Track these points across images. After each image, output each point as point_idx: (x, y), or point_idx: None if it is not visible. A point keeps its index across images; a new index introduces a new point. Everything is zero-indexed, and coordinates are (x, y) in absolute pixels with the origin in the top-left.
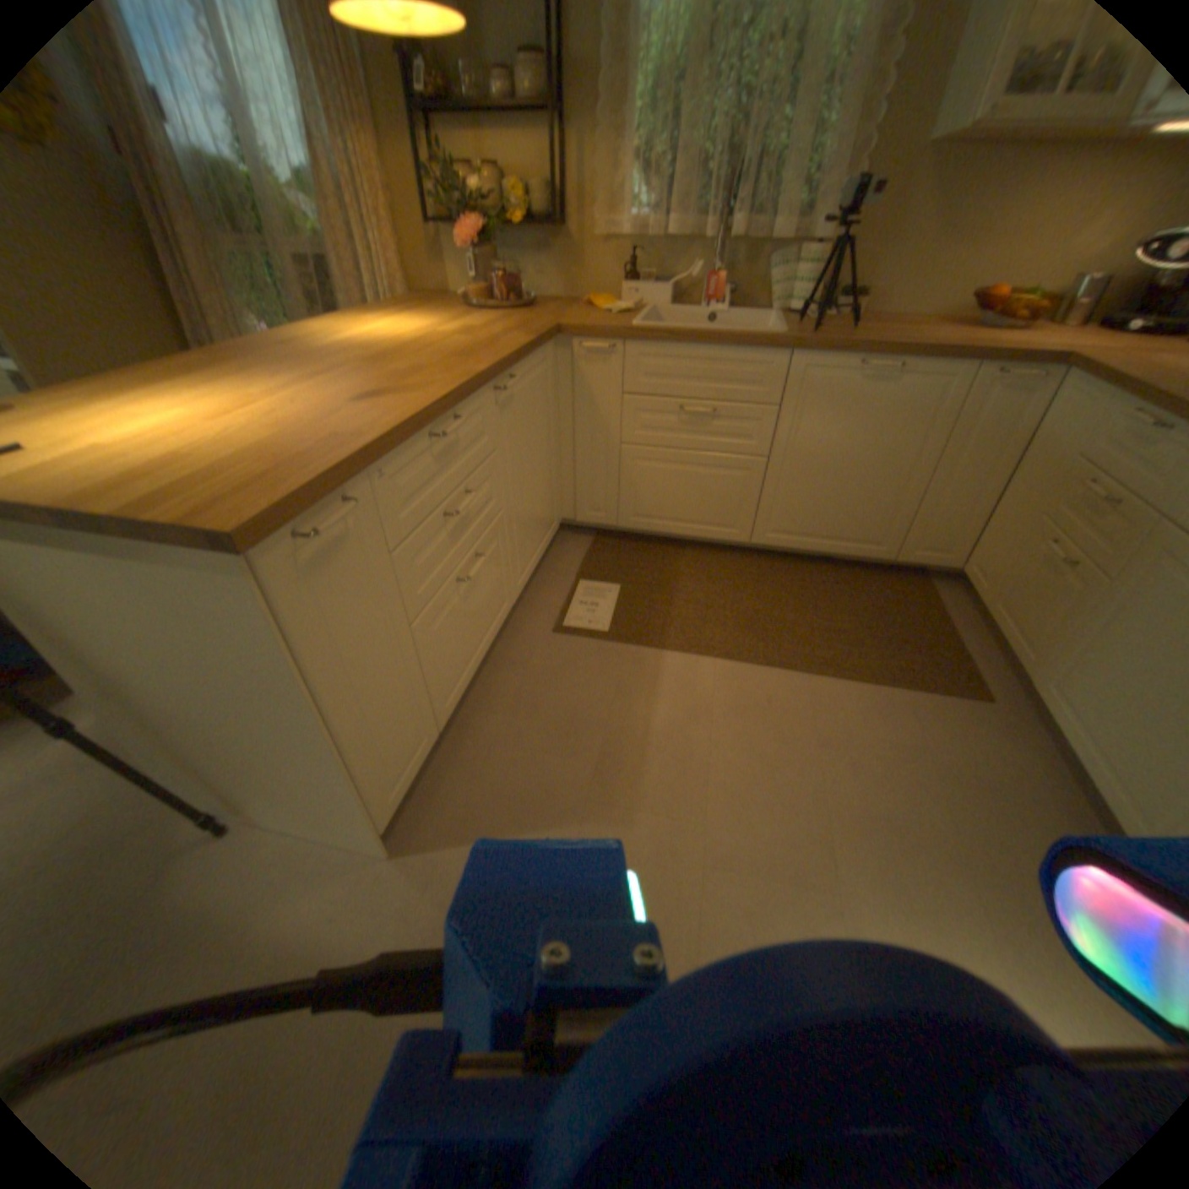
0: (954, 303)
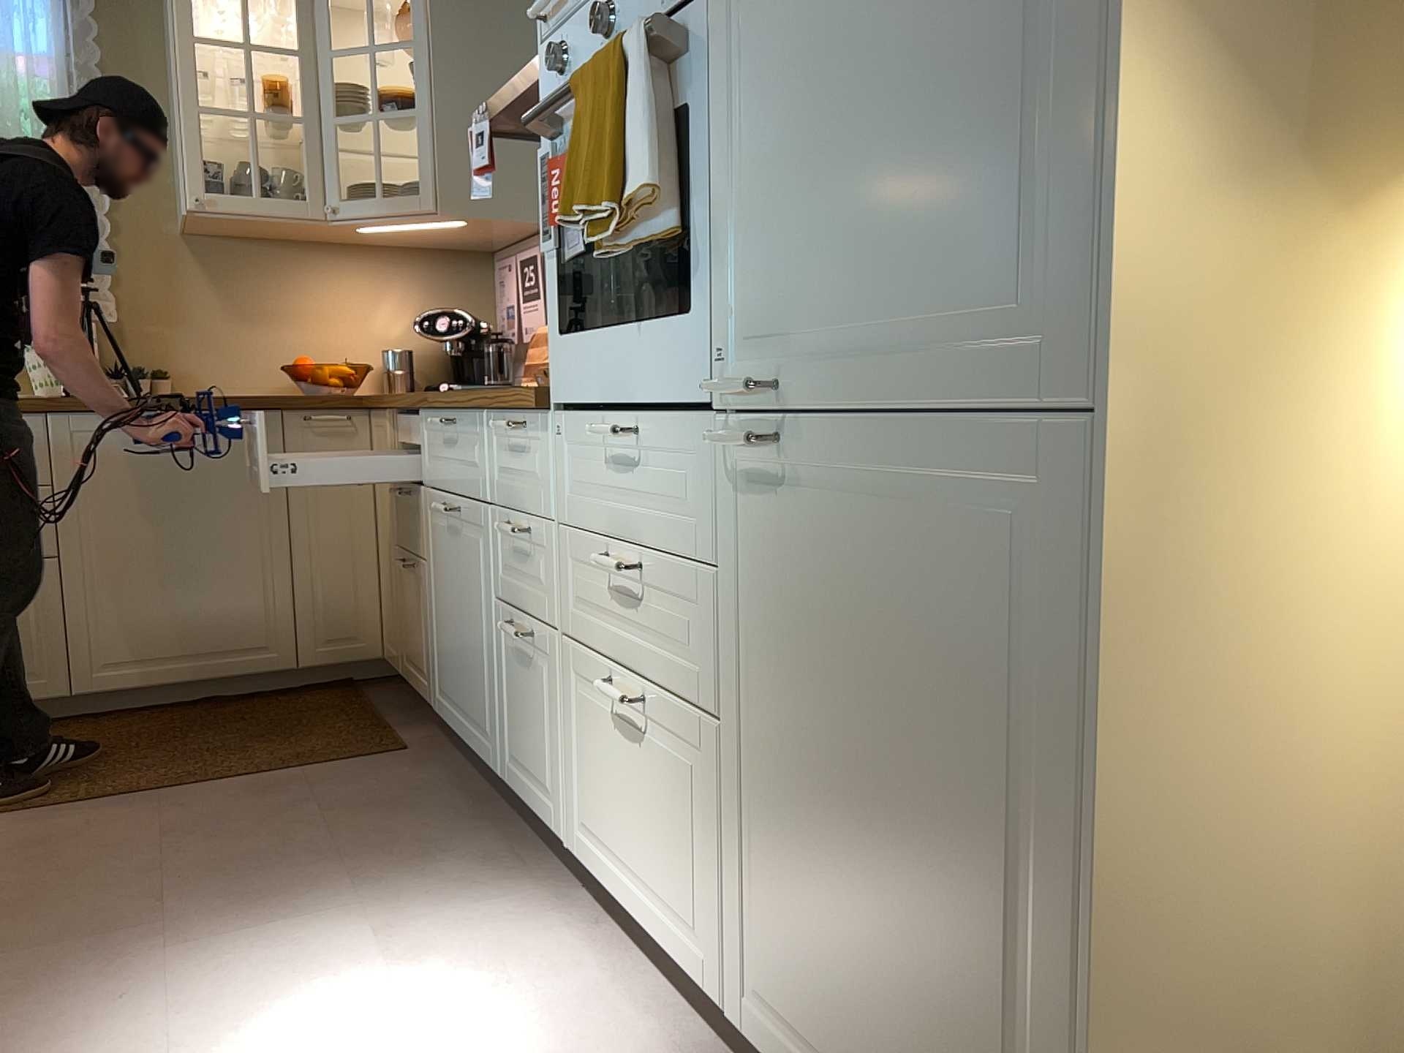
0: (280, 384)
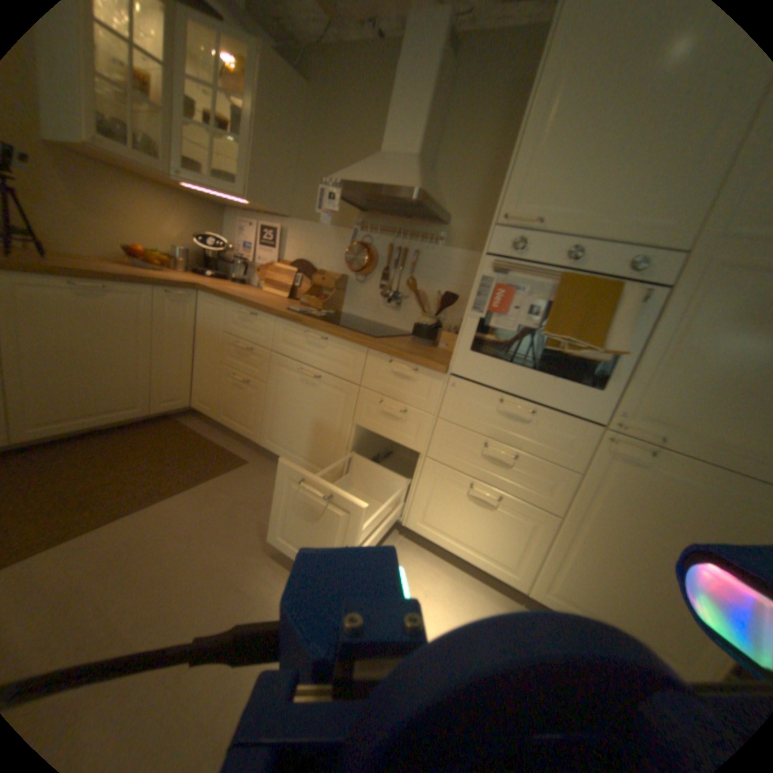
0: (108, 252)
